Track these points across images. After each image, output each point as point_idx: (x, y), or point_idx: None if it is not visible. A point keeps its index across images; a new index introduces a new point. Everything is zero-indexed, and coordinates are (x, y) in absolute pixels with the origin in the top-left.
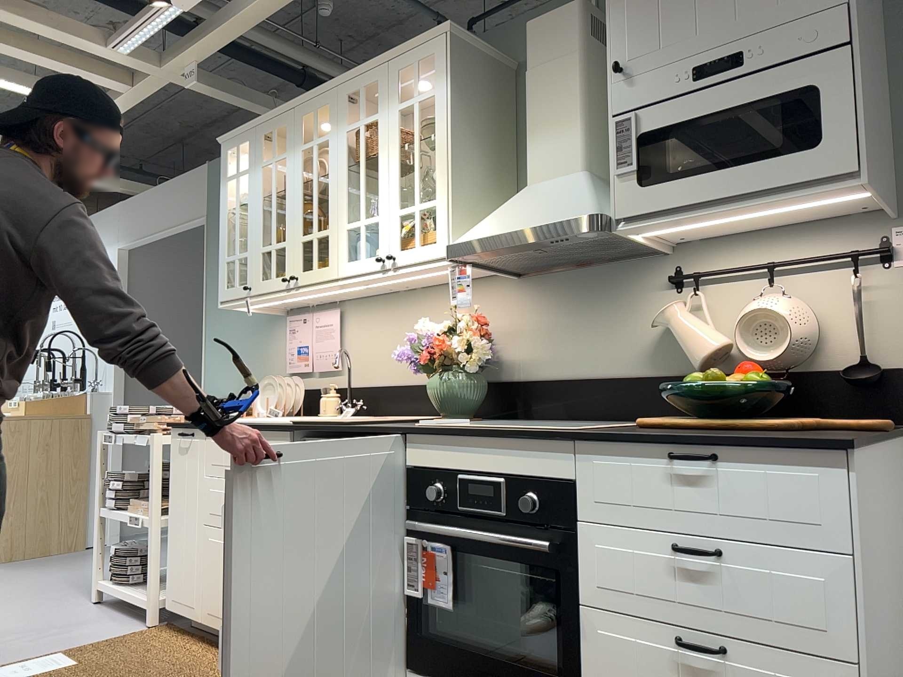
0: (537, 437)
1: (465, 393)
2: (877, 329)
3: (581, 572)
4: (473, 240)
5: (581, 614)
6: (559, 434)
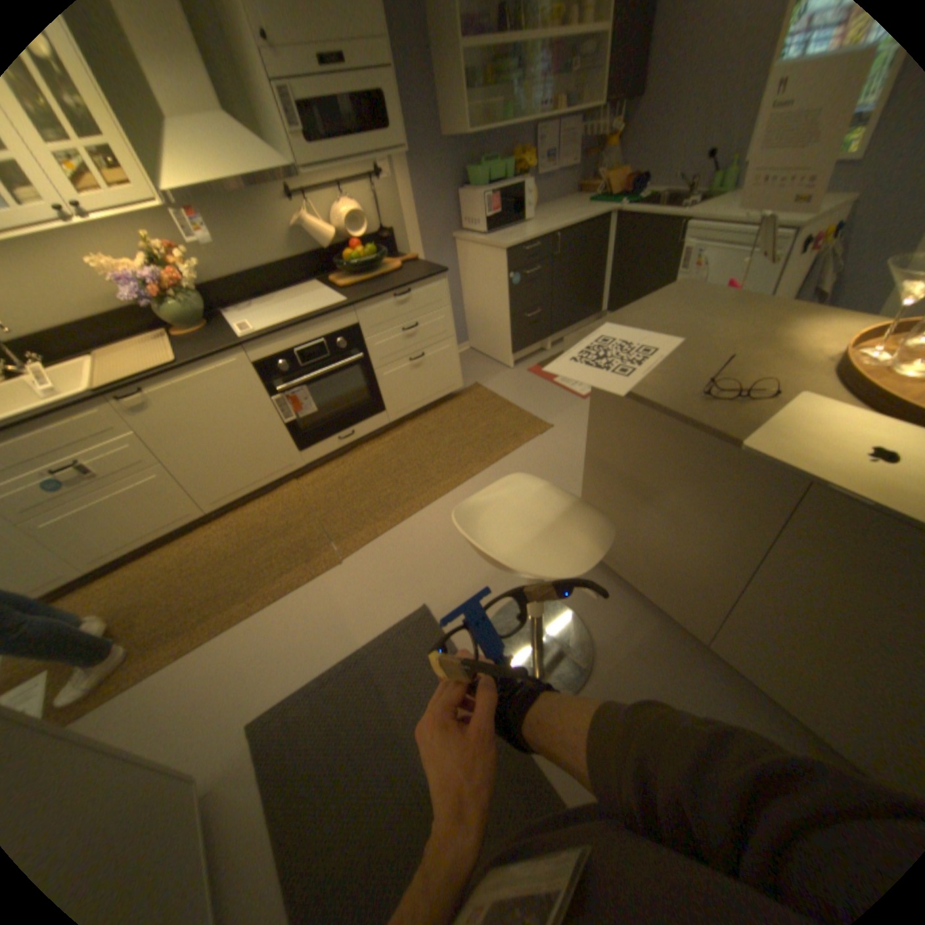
0: (336, 312)
1: (194, 306)
2: (382, 212)
3: (371, 359)
4: (195, 187)
5: (375, 373)
6: (348, 305)
